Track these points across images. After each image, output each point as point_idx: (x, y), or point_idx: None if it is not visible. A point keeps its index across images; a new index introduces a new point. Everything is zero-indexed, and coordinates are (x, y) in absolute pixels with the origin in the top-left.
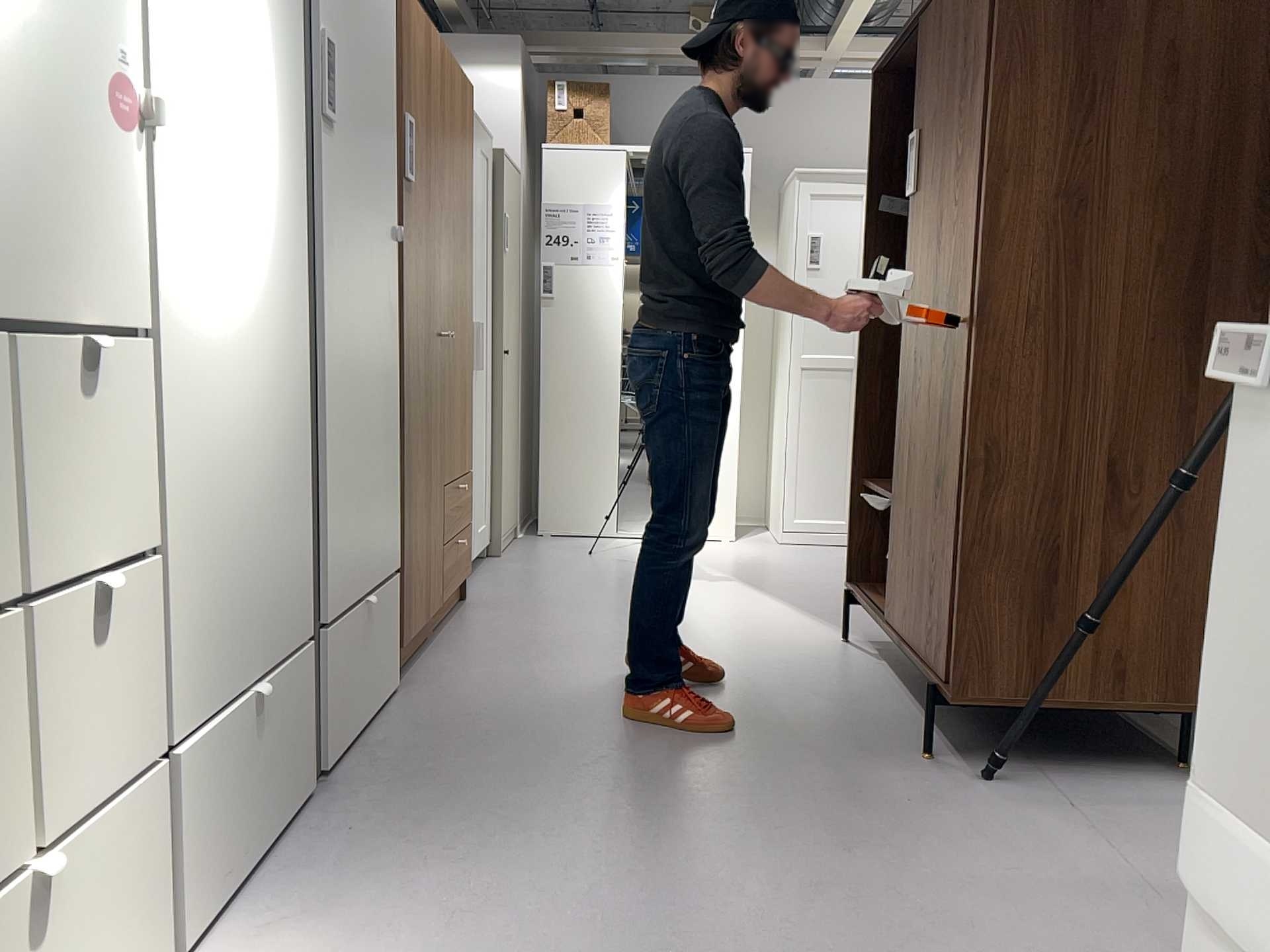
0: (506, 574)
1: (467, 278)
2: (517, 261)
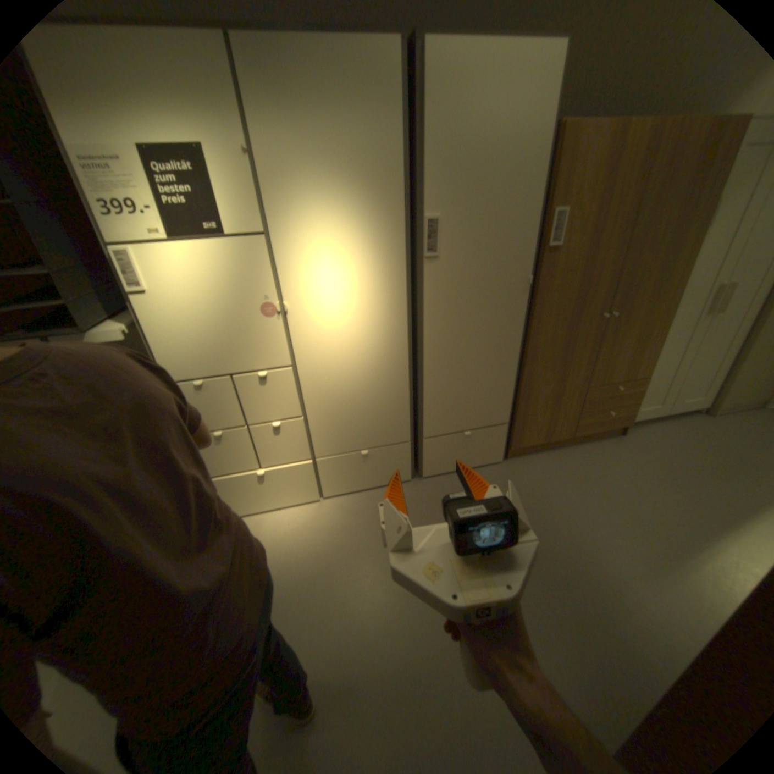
0: (689, 432)
1: (678, 270)
2: None
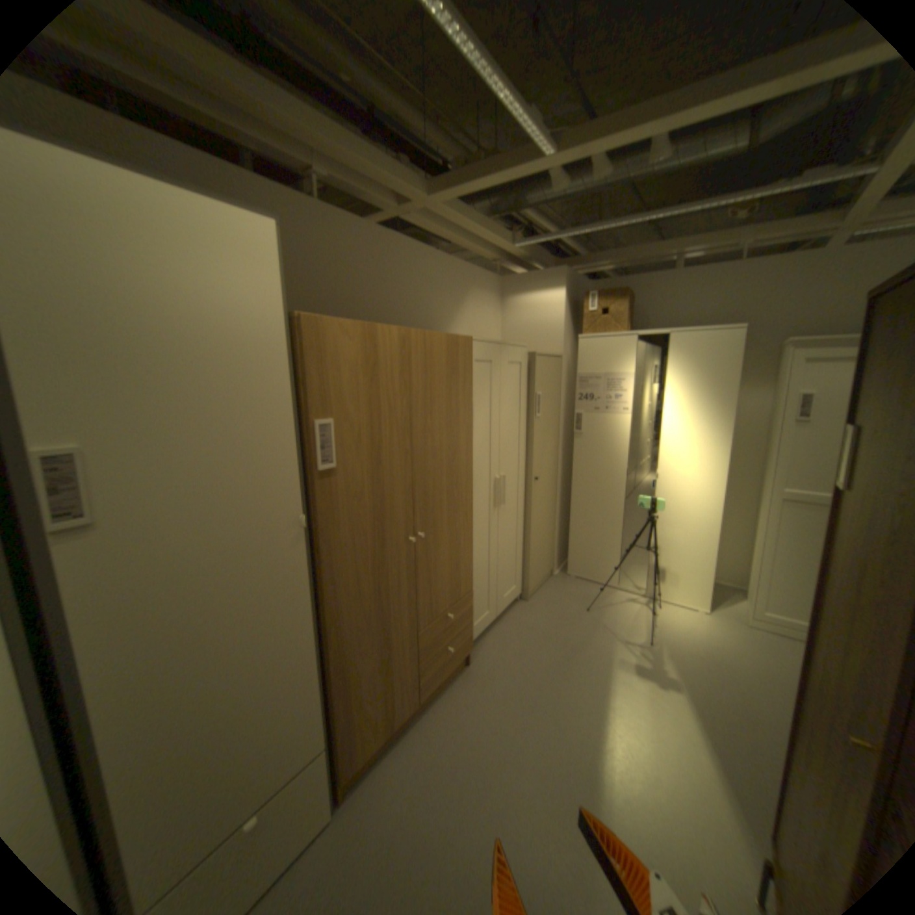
0: (517, 629)
1: (462, 474)
2: (555, 415)
